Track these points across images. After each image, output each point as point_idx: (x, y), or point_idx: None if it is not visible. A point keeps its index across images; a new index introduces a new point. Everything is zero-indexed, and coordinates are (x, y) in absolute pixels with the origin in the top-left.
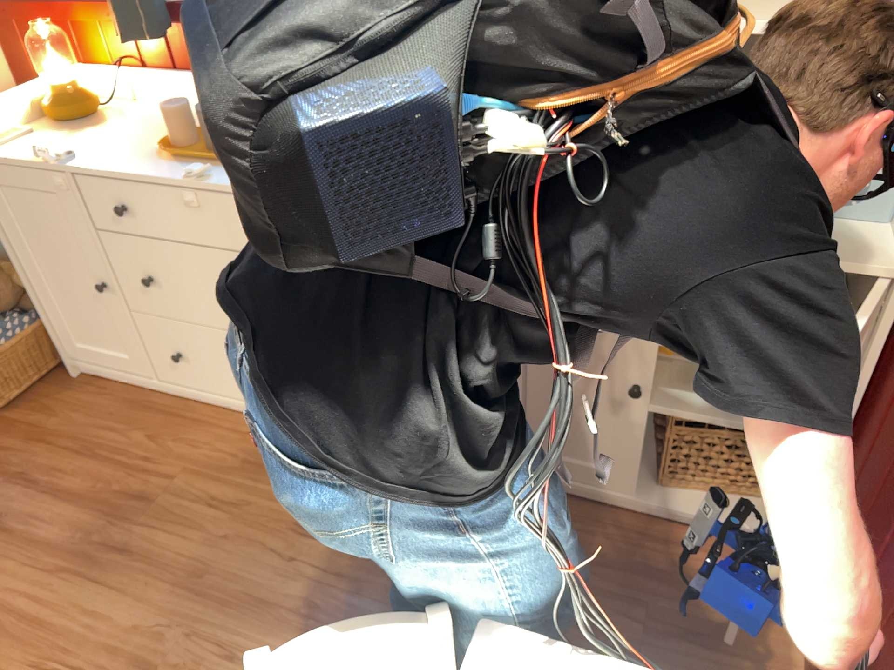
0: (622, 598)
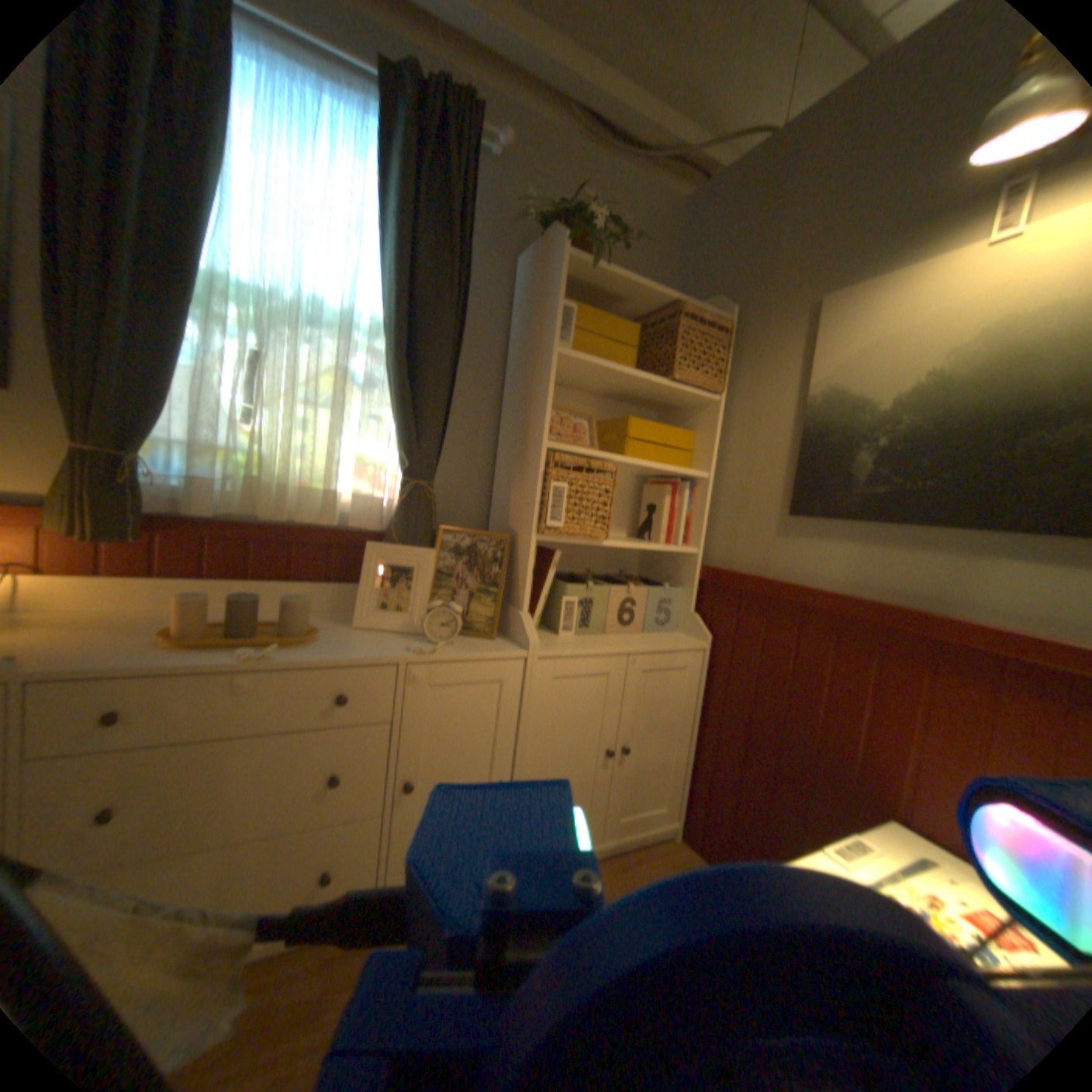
0: None
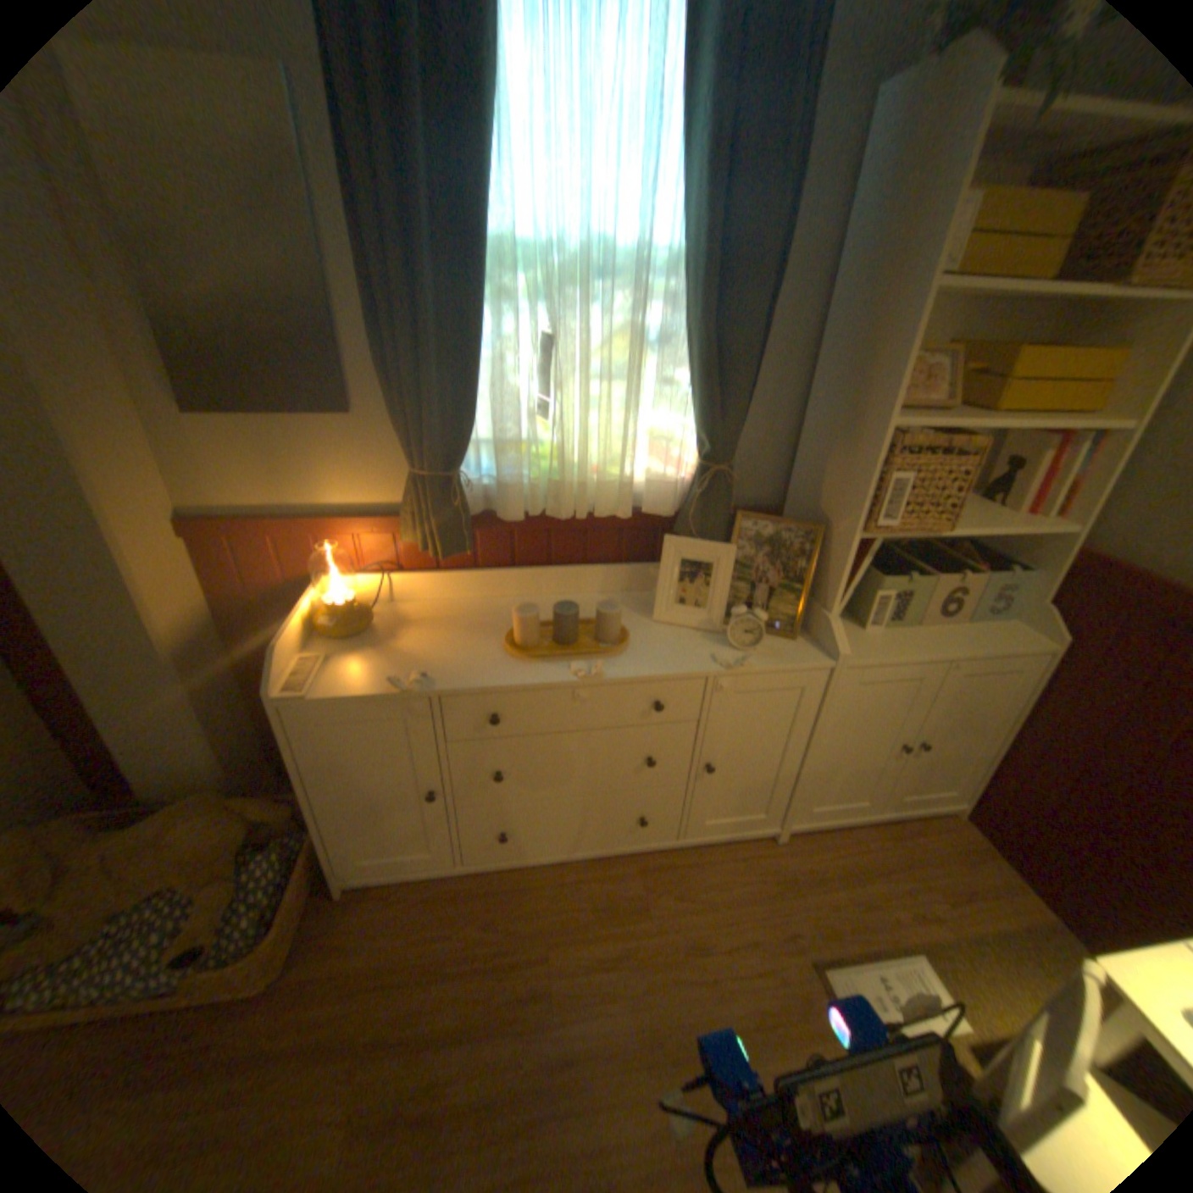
0: (927, 895)
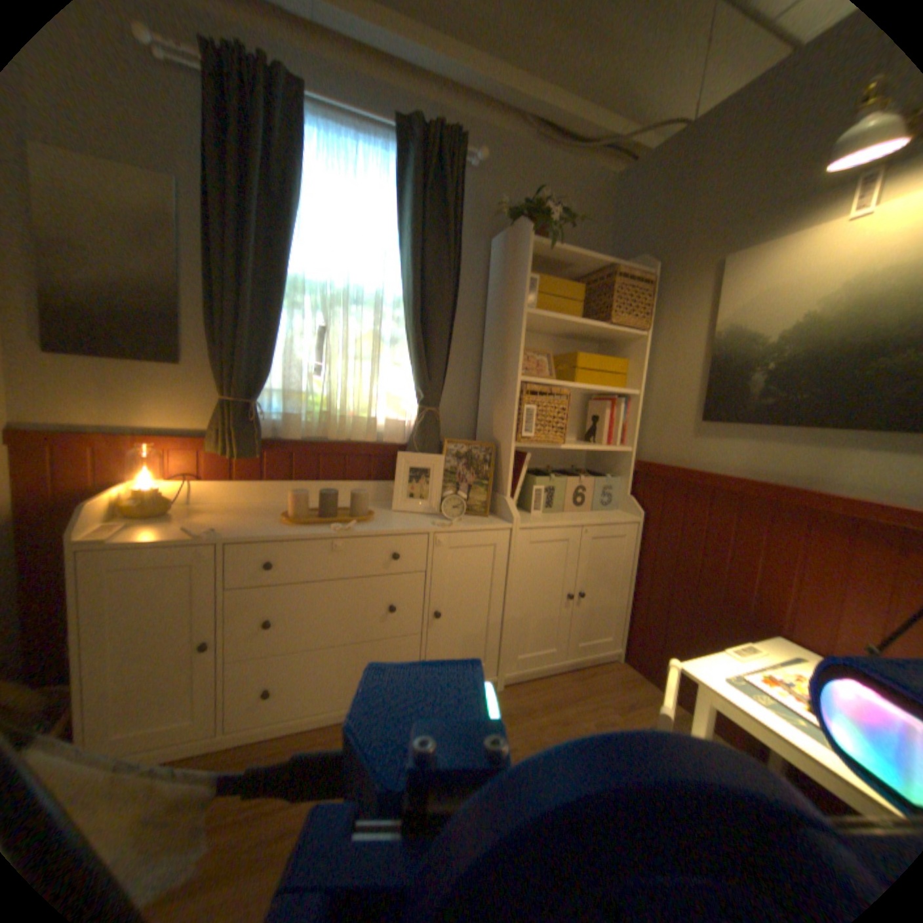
0: (603, 711)
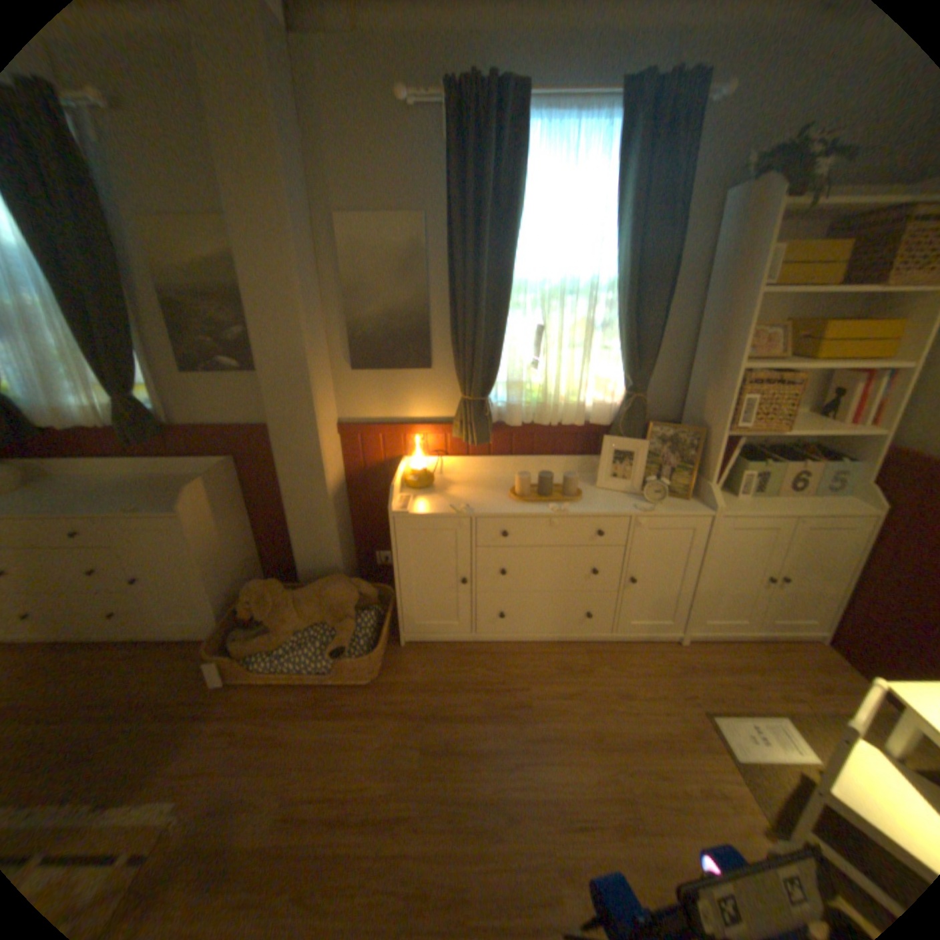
0: (793, 687)
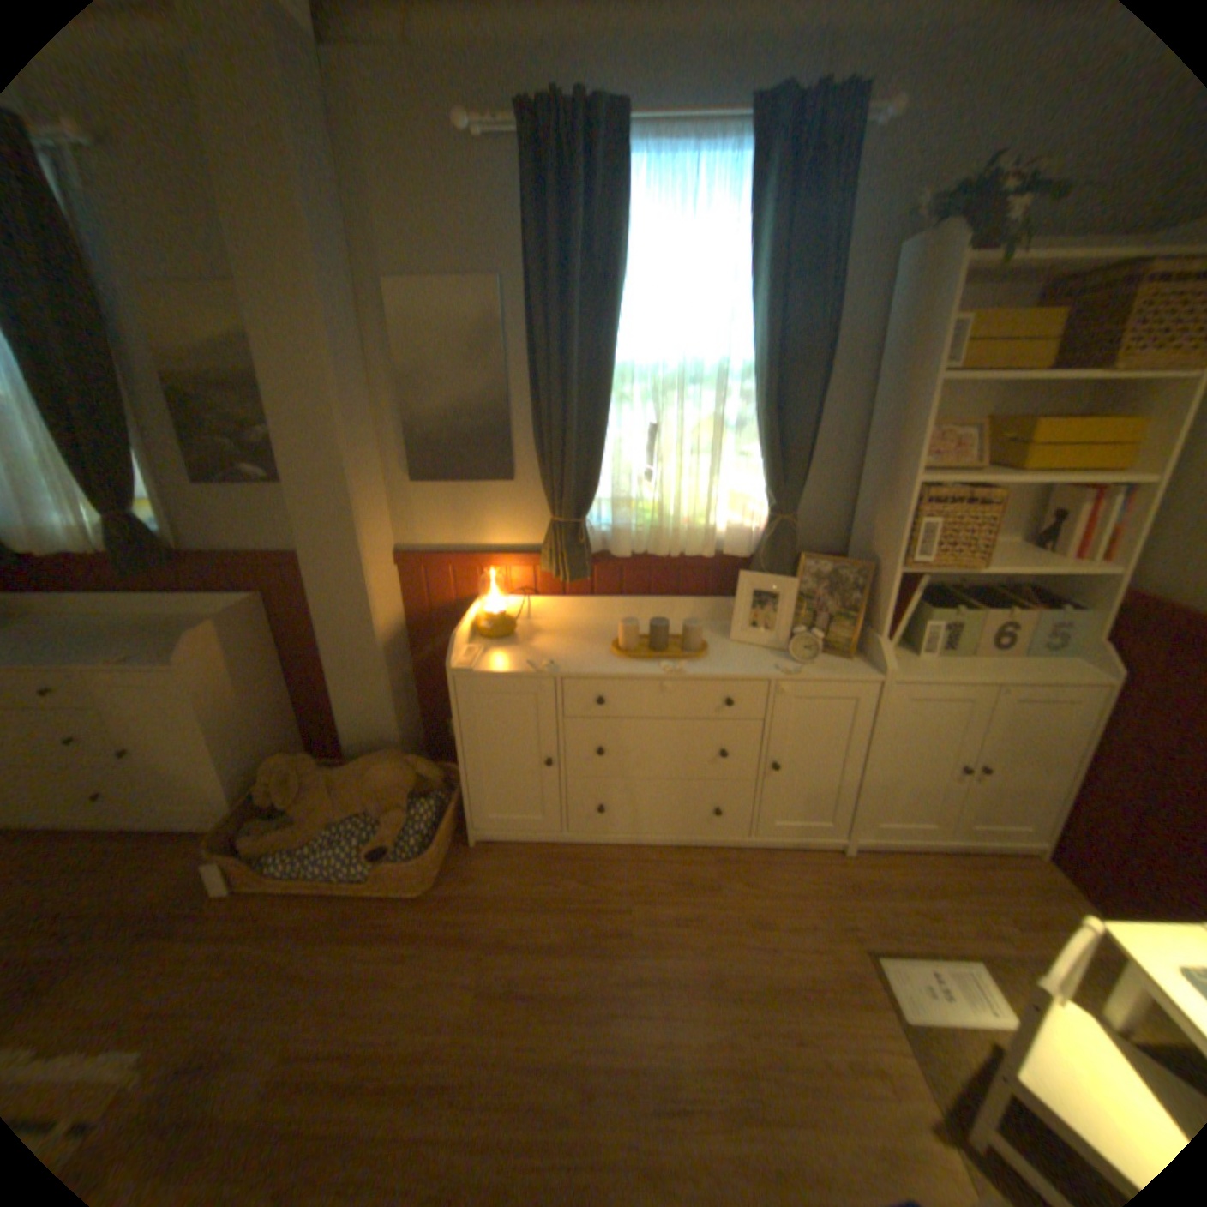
0: (994, 918)
